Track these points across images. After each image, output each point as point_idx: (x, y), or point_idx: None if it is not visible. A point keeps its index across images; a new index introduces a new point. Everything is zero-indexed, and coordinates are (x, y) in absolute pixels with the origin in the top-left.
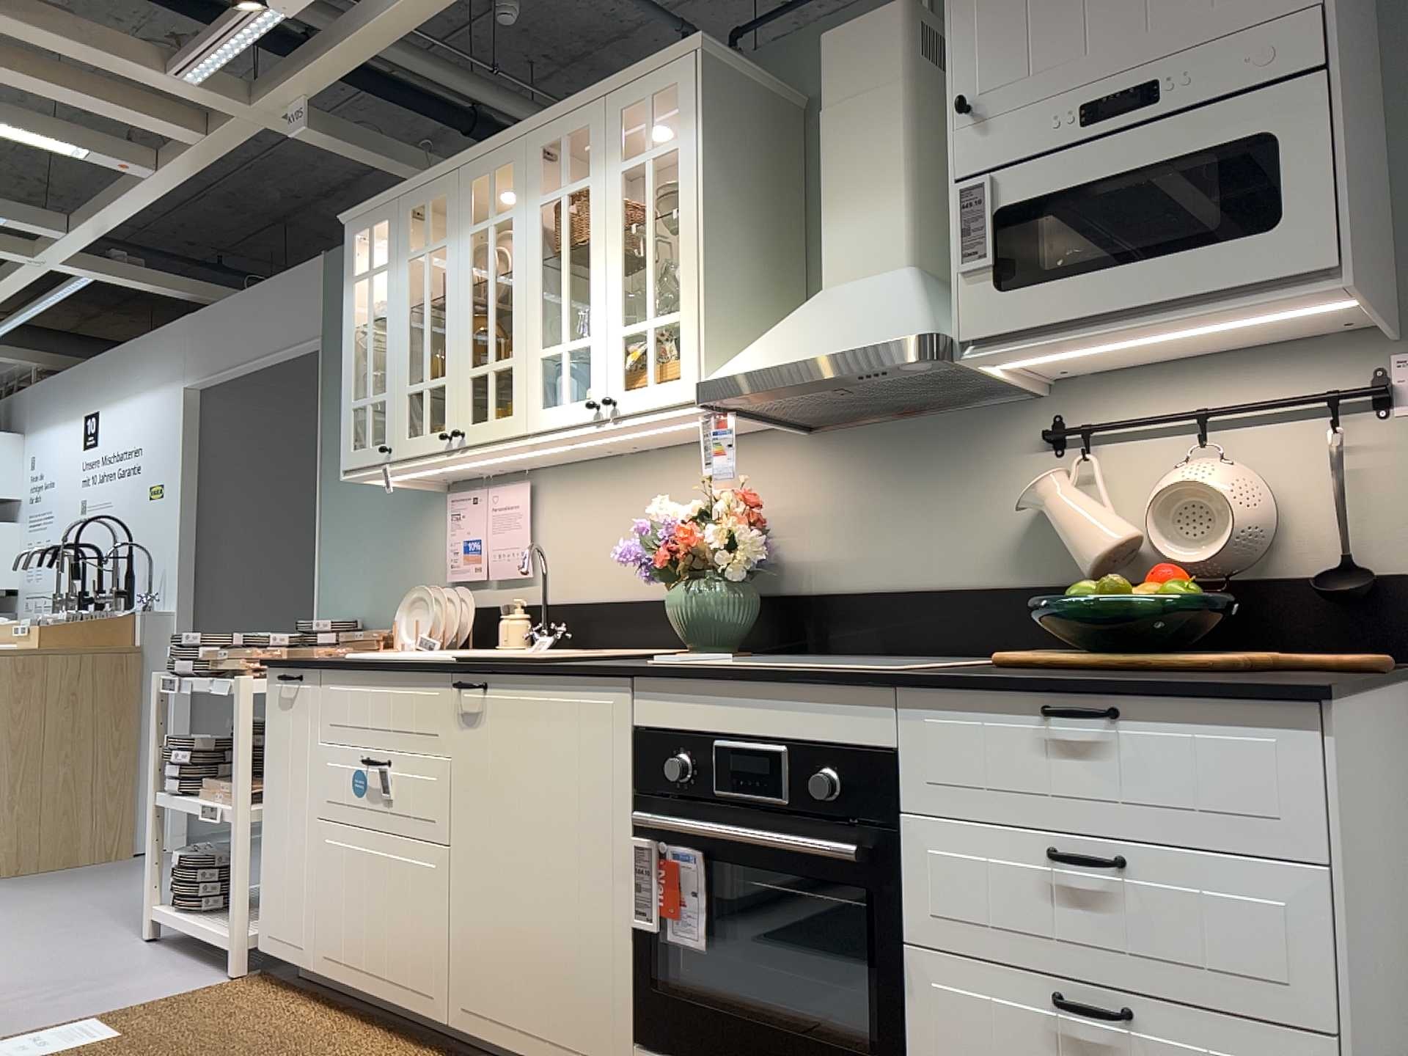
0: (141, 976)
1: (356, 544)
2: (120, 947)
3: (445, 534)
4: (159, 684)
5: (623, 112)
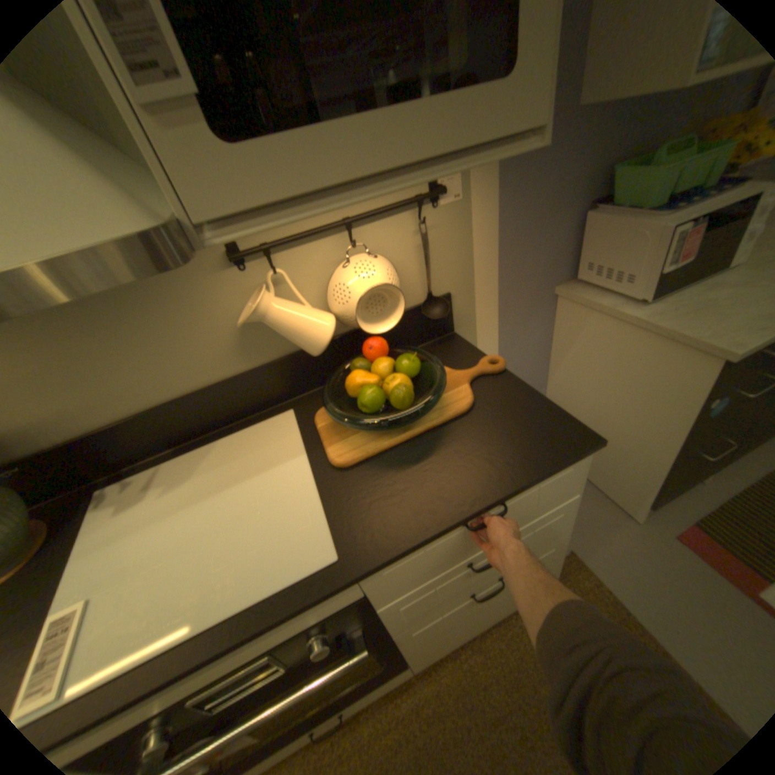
0: None
1: None
2: None
3: None
4: None
5: None
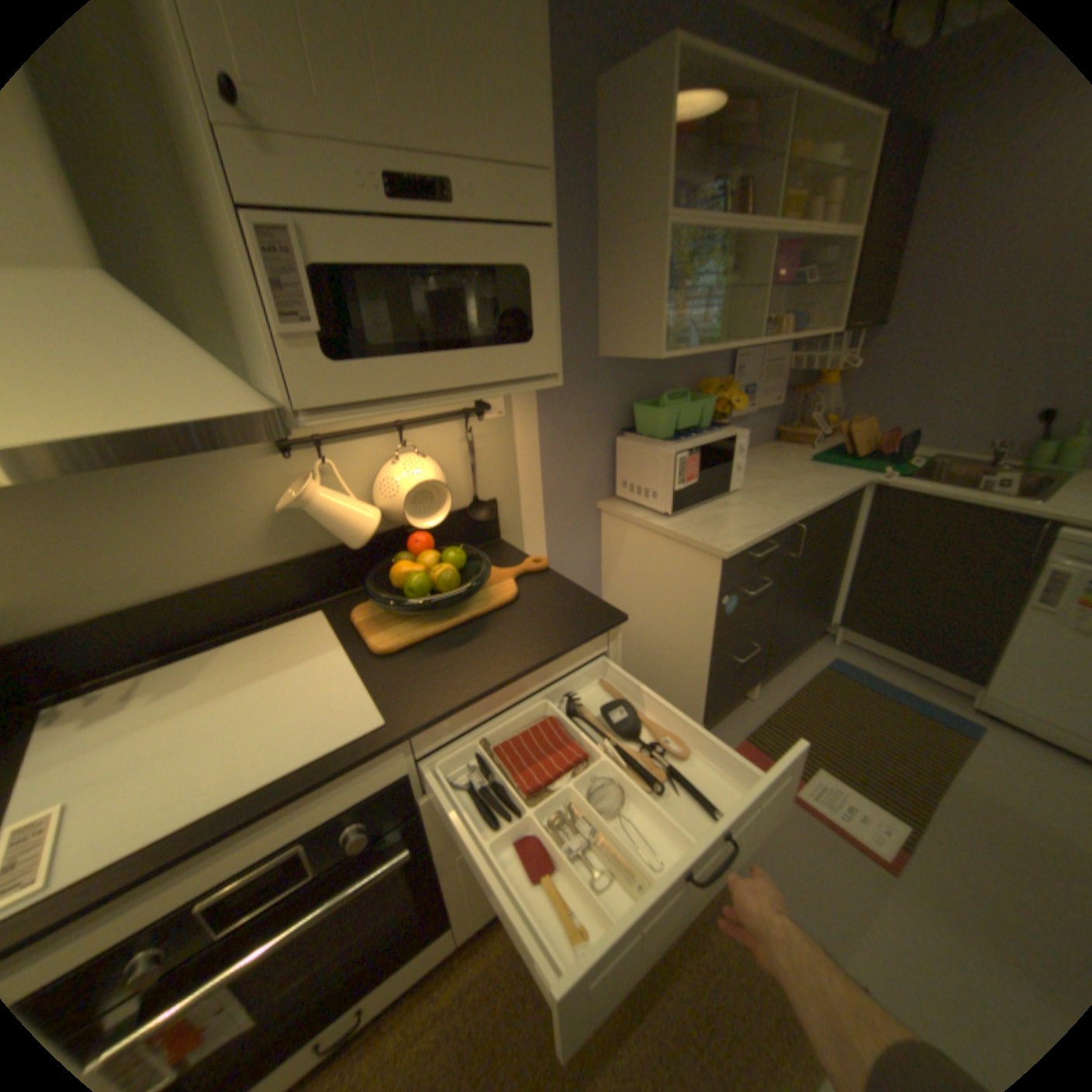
0: None
1: None
2: None
3: None
4: None
5: None
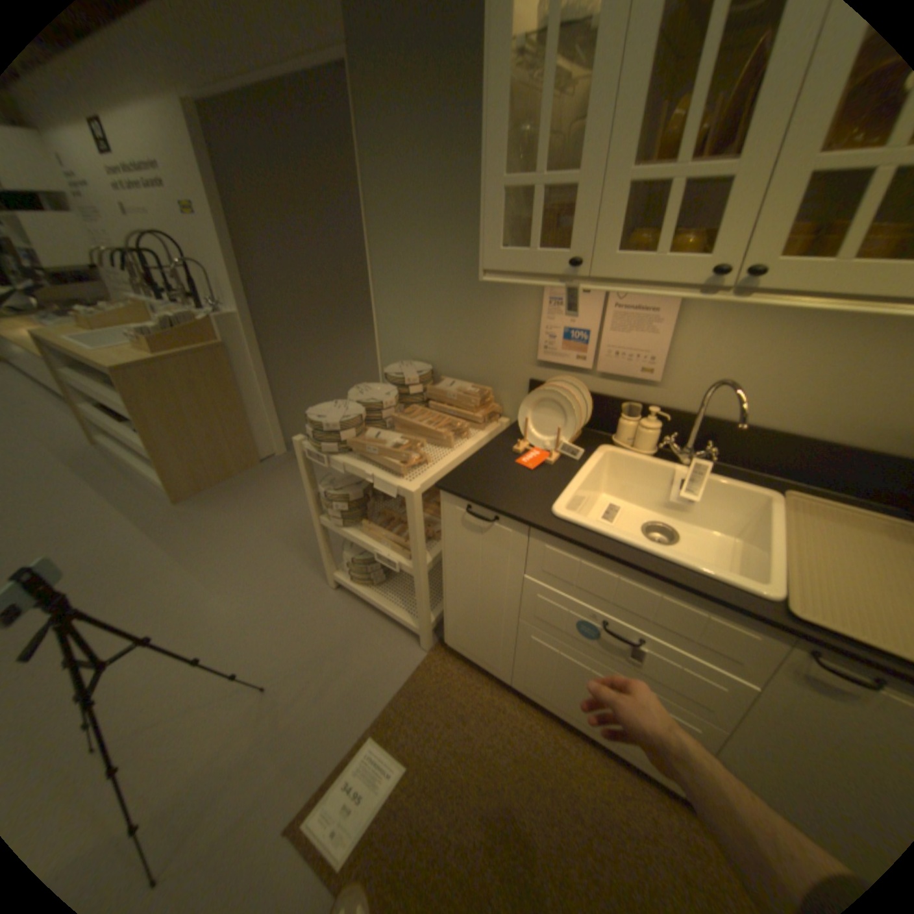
0: (361, 651)
1: (418, 299)
2: (321, 602)
3: (535, 313)
4: (301, 451)
5: None
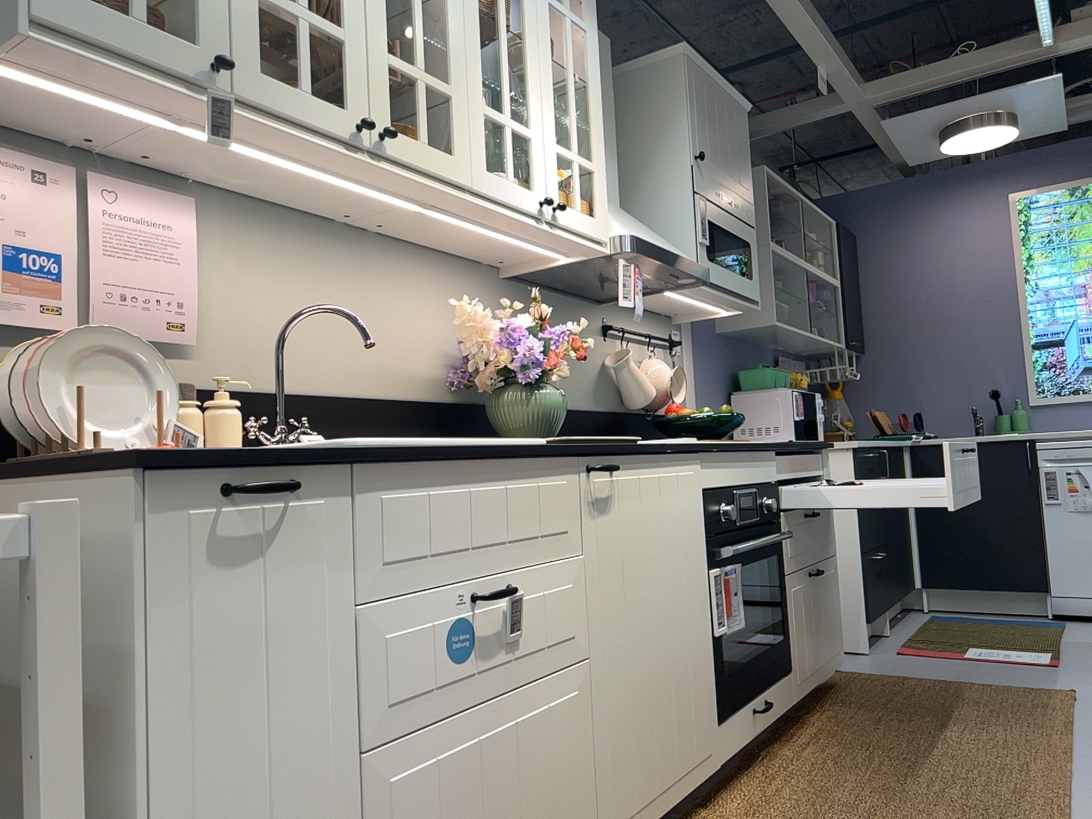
0: None
1: None
2: None
3: None
4: None
5: None
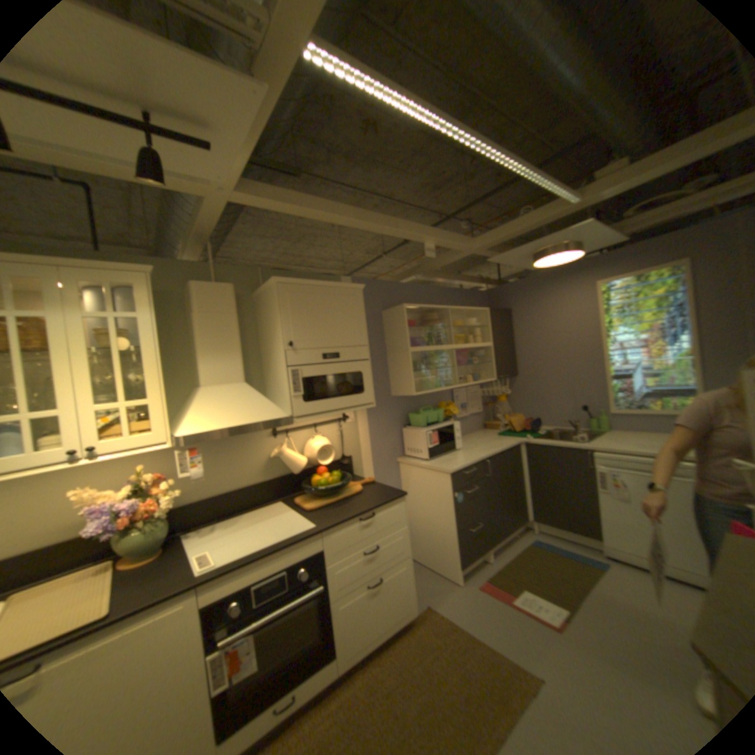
0: None
1: None
2: None
3: None
4: None
5: (80, 281)
